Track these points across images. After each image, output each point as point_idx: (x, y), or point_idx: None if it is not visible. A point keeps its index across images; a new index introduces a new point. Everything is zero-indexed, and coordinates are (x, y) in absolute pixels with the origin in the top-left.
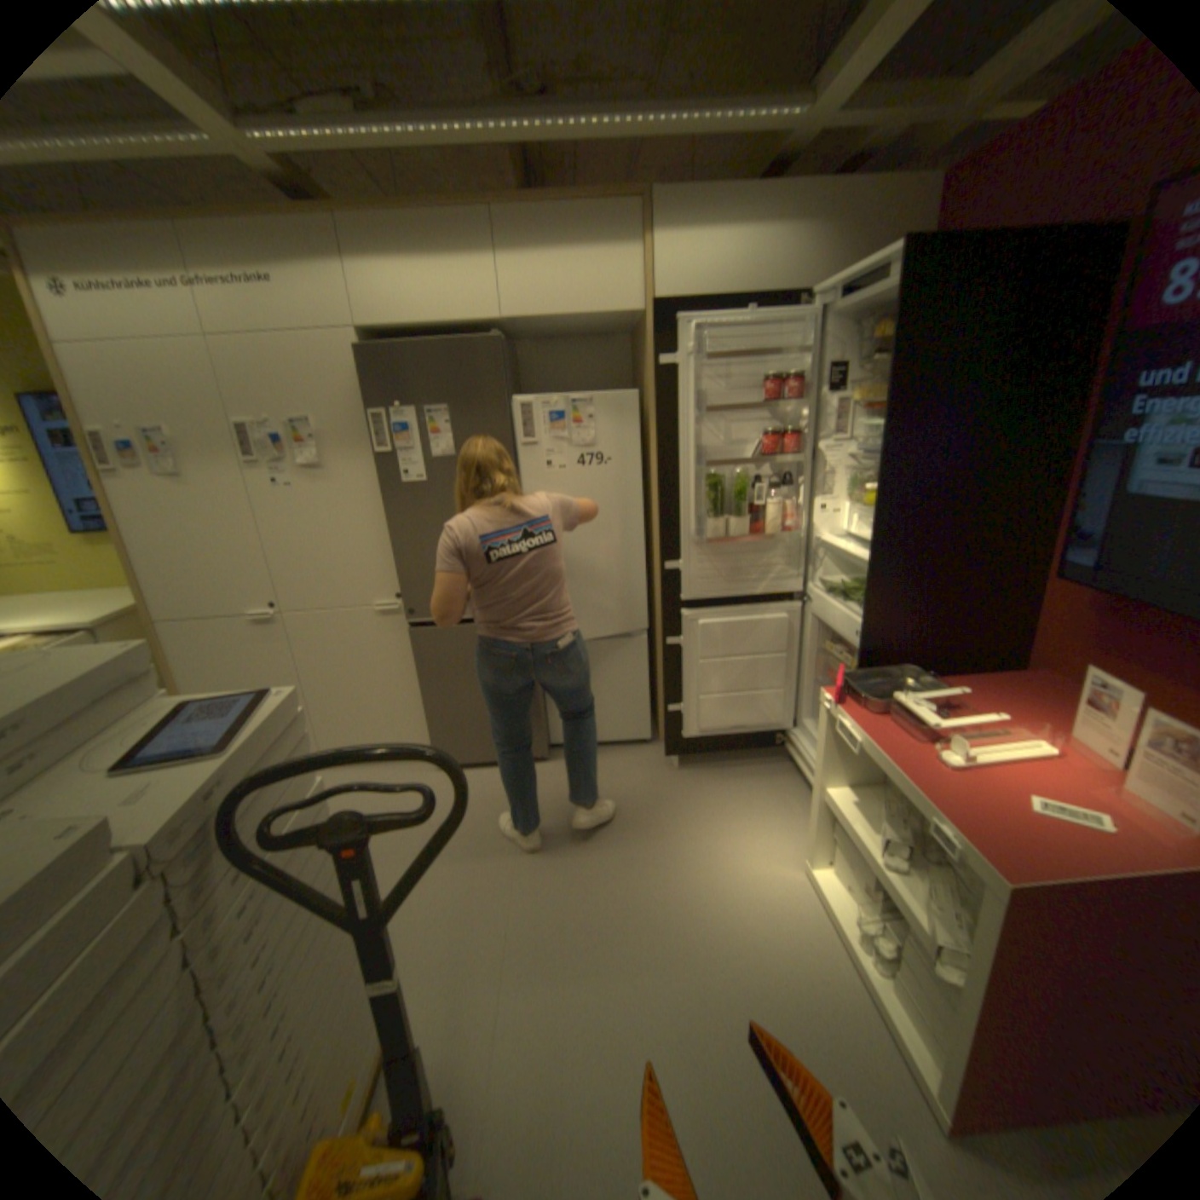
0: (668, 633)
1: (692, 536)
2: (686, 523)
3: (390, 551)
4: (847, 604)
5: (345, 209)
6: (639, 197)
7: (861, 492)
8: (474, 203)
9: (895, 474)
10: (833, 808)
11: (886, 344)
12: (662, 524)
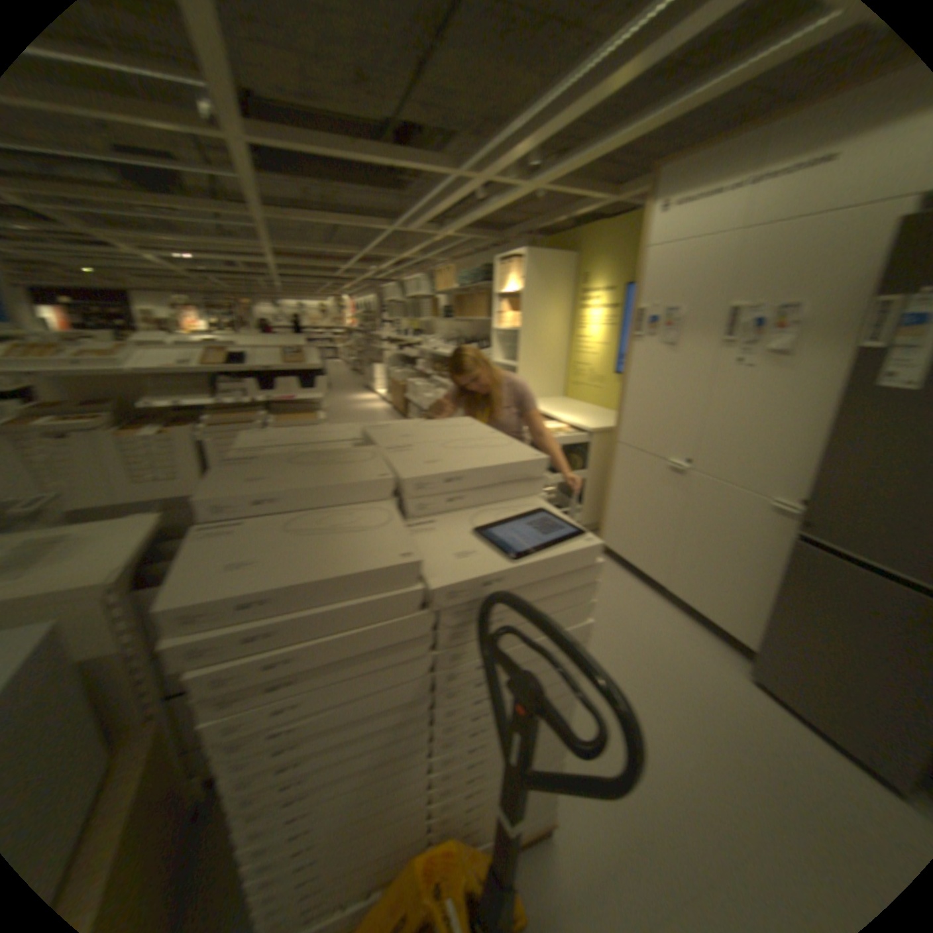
0: None
1: None
2: None
3: (821, 455)
4: None
5: None
6: None
7: None
8: None
9: None
10: None
11: None
12: None
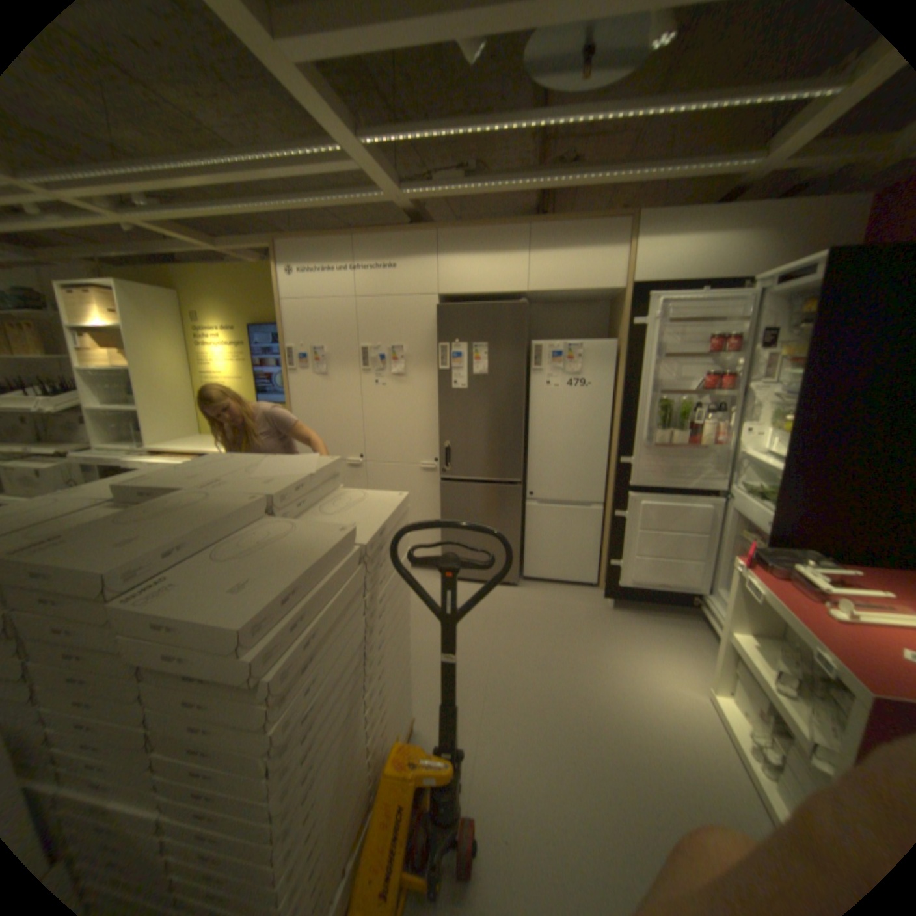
0: (617, 509)
1: (644, 441)
2: (640, 431)
3: (436, 431)
4: (764, 503)
5: (445, 228)
6: (630, 217)
7: (783, 421)
8: (521, 223)
9: (811, 409)
10: (738, 648)
11: (812, 317)
12: (621, 432)
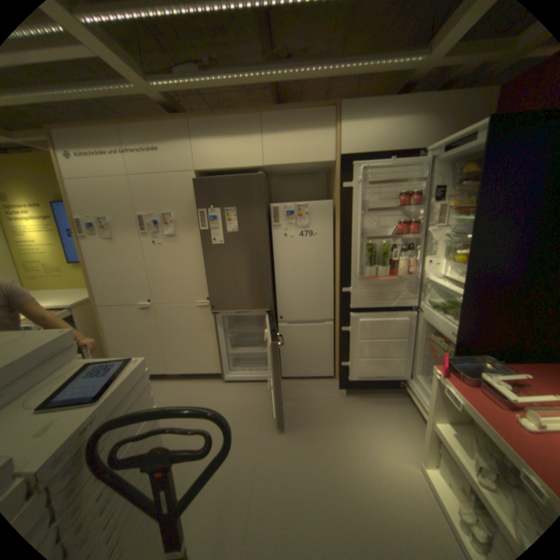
0: (342, 324)
1: (357, 275)
2: (354, 268)
3: (205, 277)
4: (445, 315)
5: (193, 116)
6: (334, 105)
7: (453, 254)
8: (253, 111)
9: (479, 247)
10: (440, 436)
11: (471, 176)
12: (341, 267)
